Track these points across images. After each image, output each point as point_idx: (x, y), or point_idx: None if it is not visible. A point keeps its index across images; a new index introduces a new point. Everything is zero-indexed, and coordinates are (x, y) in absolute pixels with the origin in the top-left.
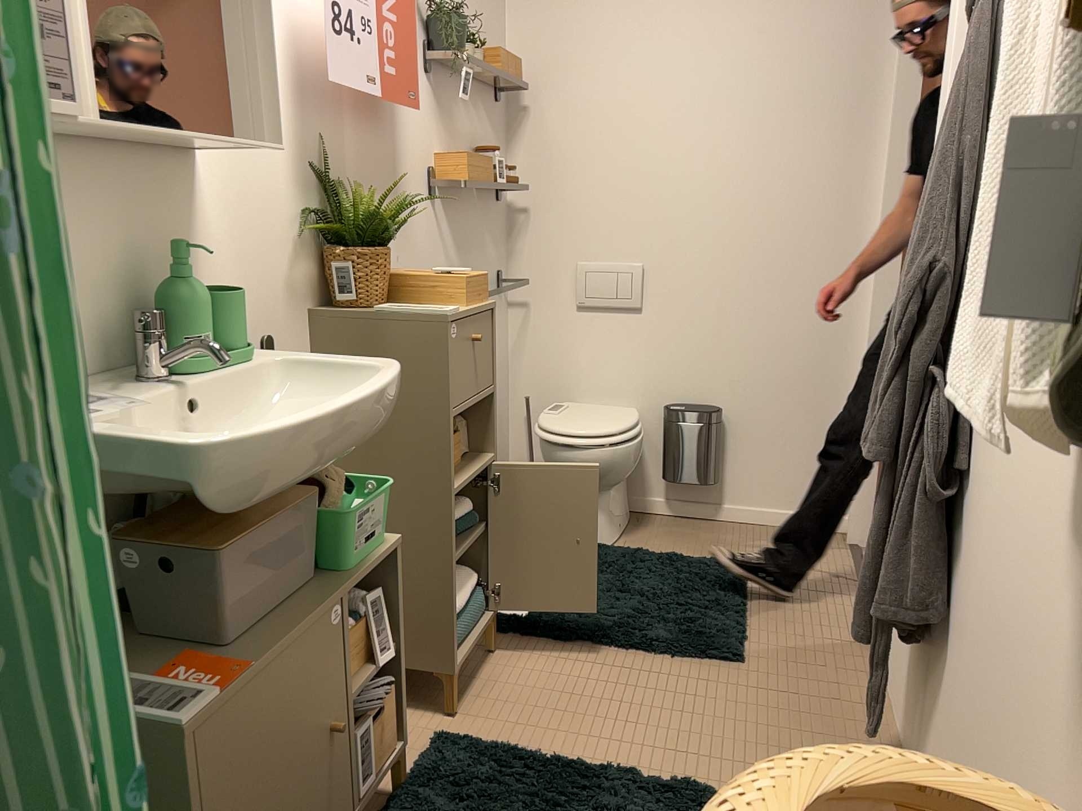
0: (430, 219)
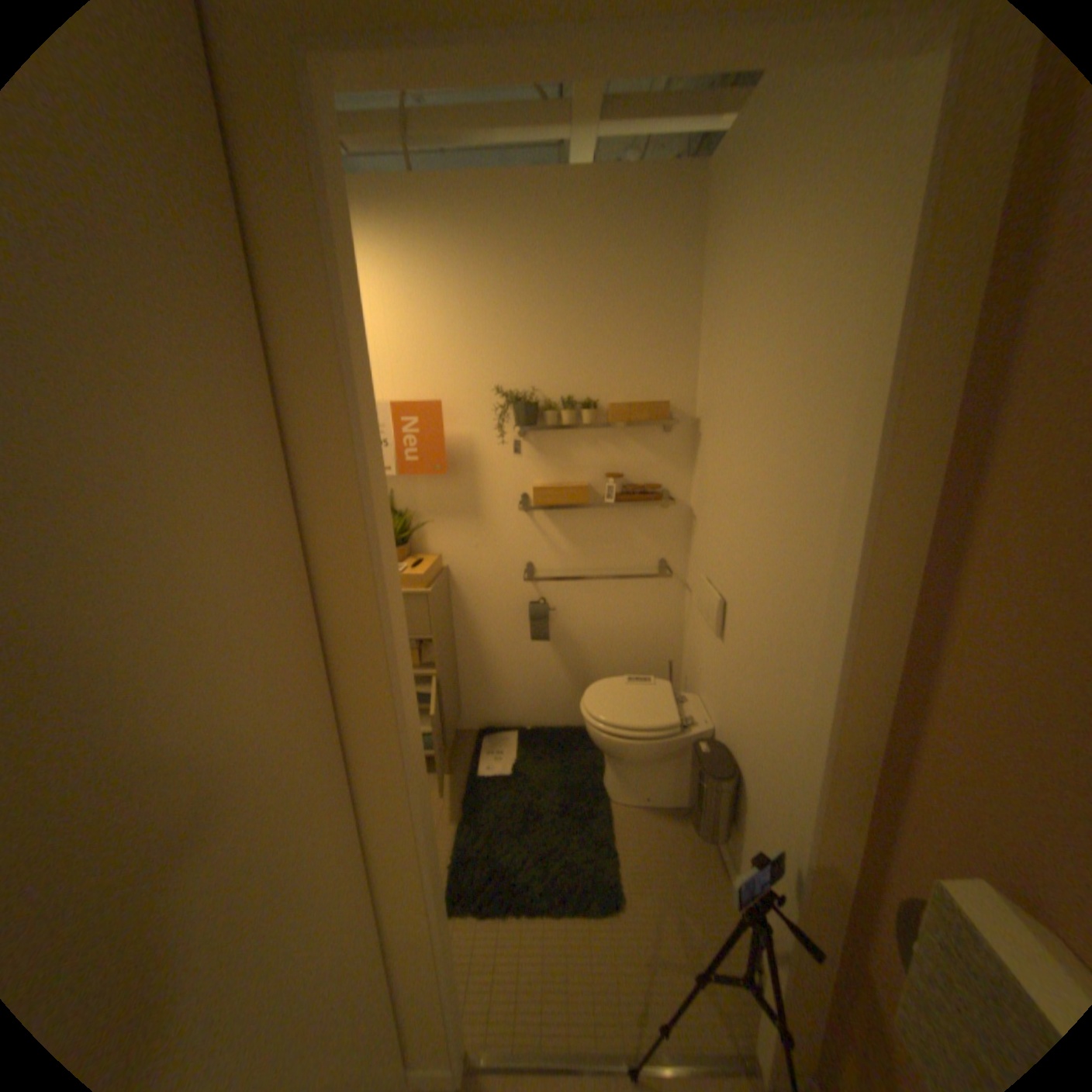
0: (518, 521)
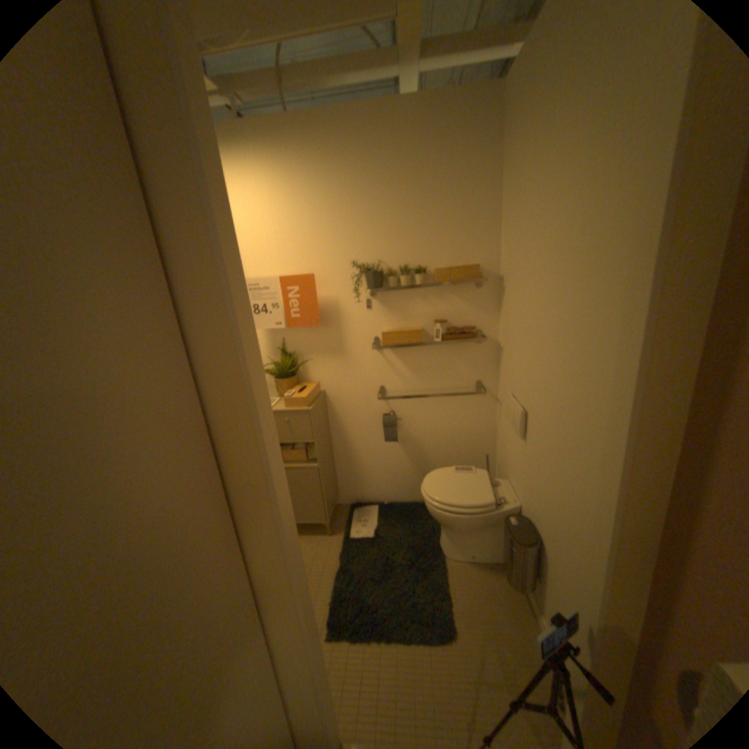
0: (372, 357)
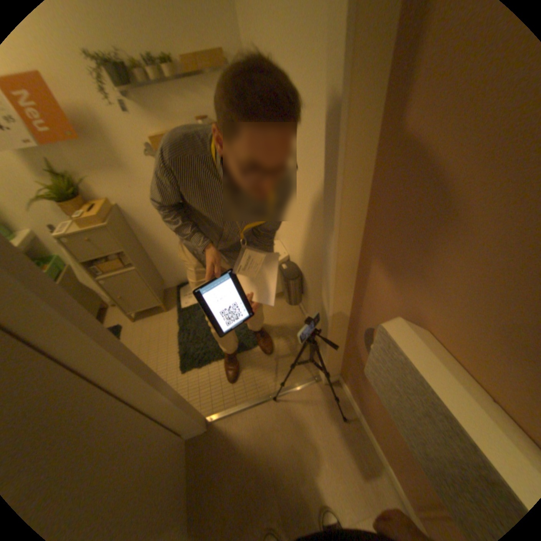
0: (148, 163)
